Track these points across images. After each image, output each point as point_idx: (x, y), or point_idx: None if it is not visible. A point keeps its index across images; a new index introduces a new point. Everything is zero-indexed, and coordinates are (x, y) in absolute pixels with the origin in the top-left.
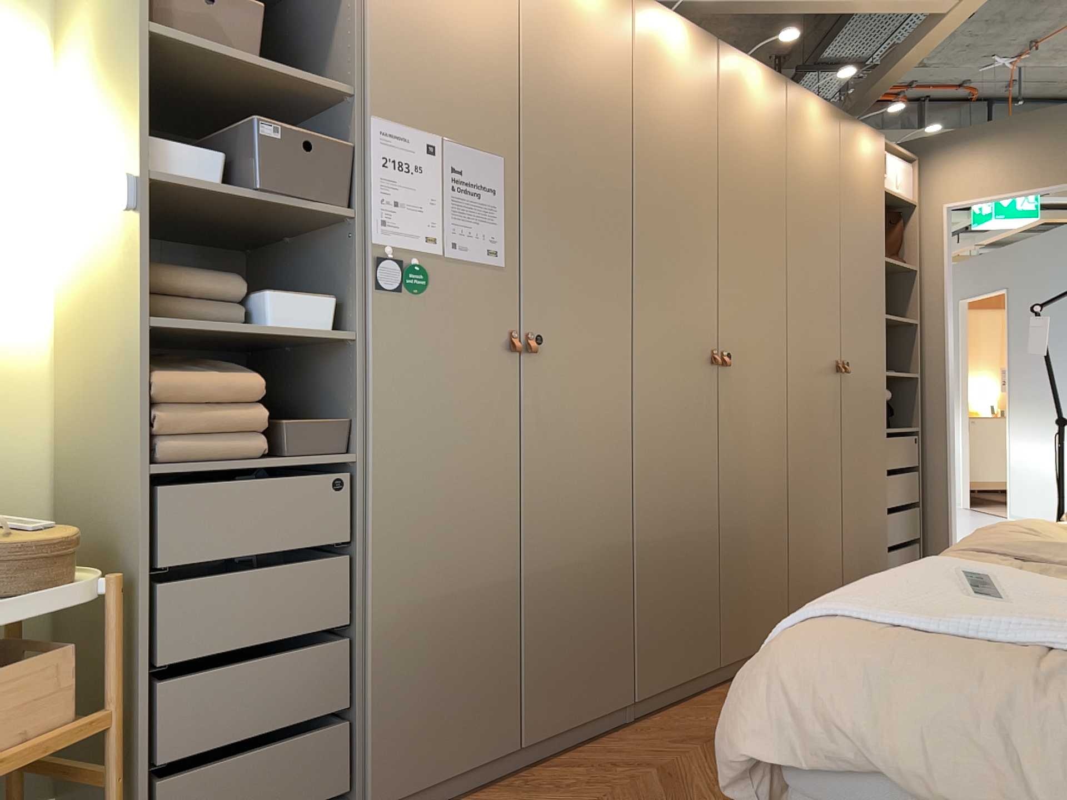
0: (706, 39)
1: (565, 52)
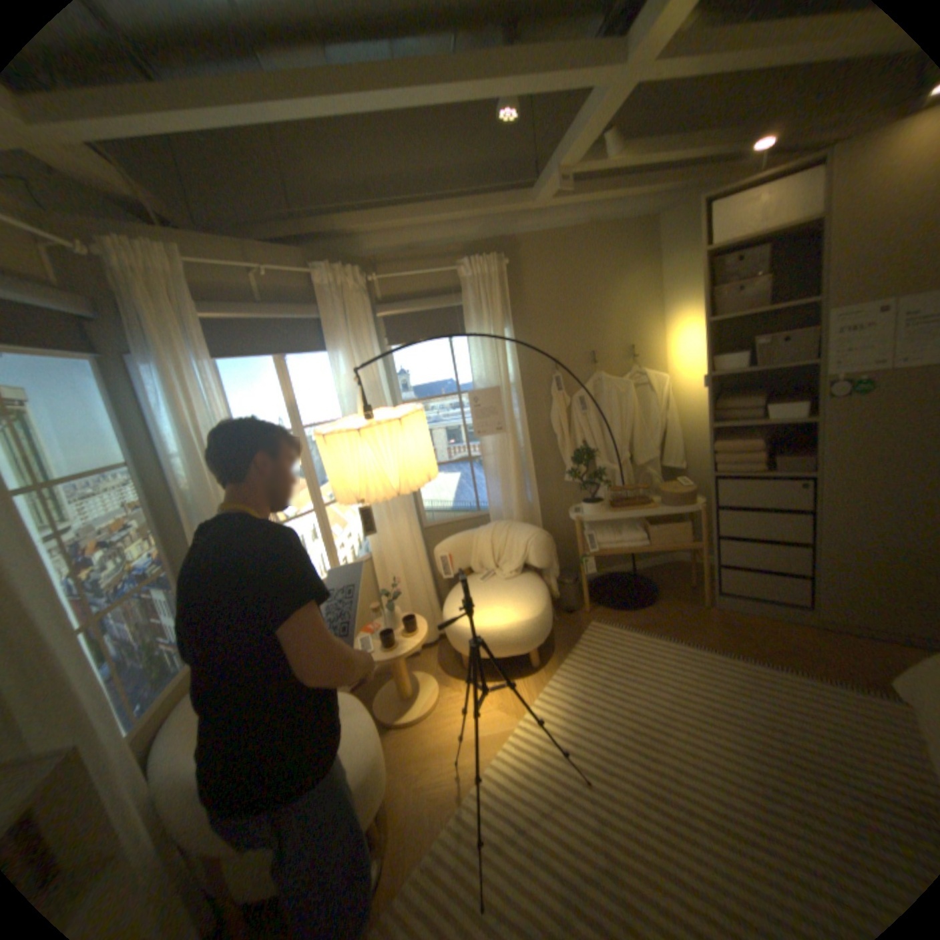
0: None
1: None
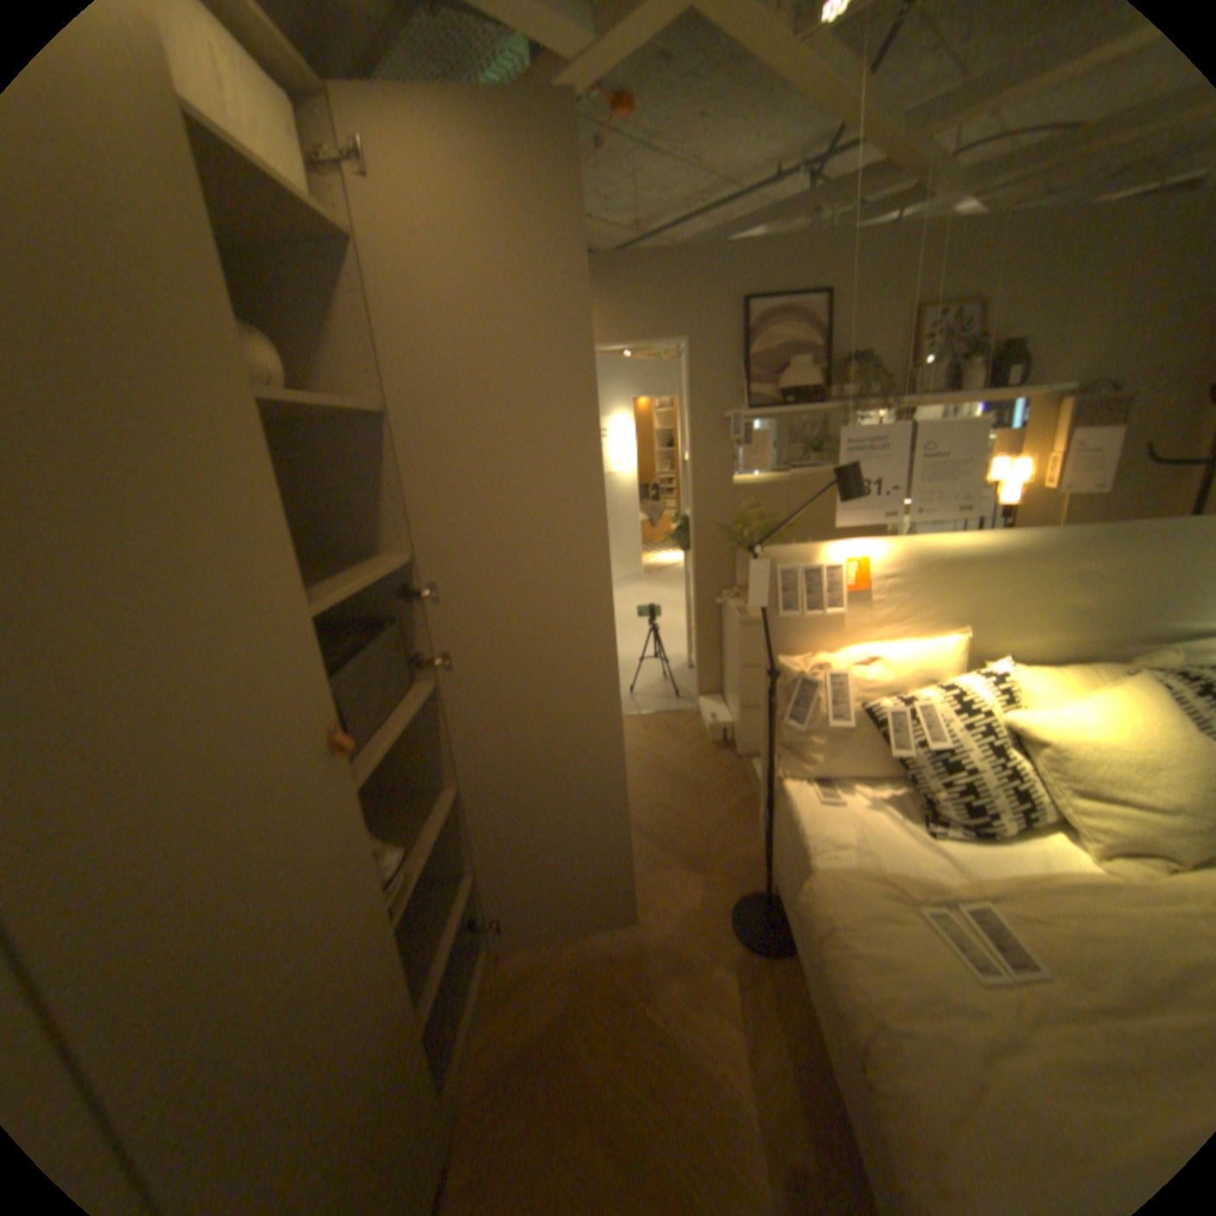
0: None
1: None
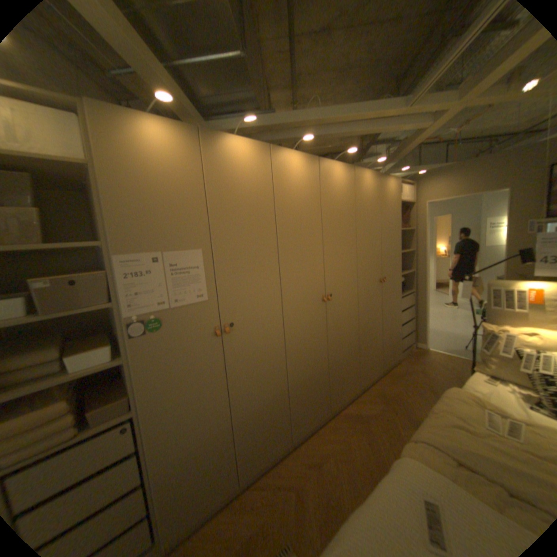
0: (316, 157)
1: (238, 185)
